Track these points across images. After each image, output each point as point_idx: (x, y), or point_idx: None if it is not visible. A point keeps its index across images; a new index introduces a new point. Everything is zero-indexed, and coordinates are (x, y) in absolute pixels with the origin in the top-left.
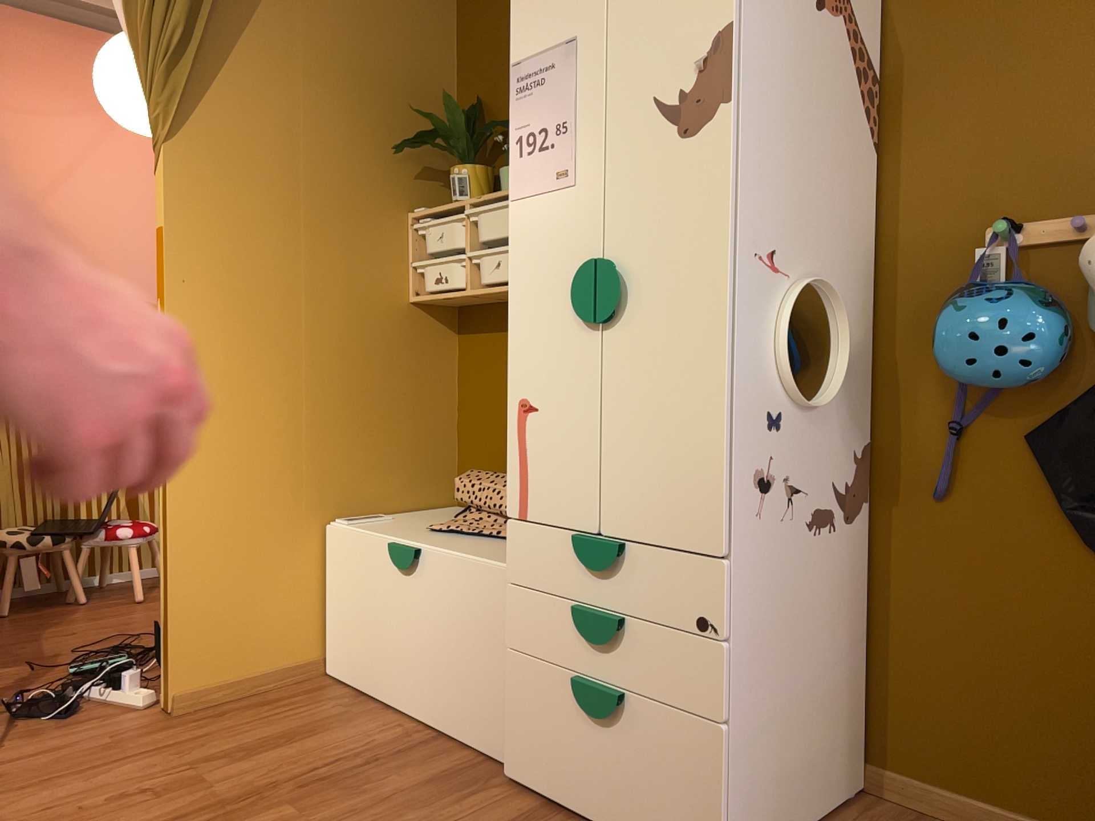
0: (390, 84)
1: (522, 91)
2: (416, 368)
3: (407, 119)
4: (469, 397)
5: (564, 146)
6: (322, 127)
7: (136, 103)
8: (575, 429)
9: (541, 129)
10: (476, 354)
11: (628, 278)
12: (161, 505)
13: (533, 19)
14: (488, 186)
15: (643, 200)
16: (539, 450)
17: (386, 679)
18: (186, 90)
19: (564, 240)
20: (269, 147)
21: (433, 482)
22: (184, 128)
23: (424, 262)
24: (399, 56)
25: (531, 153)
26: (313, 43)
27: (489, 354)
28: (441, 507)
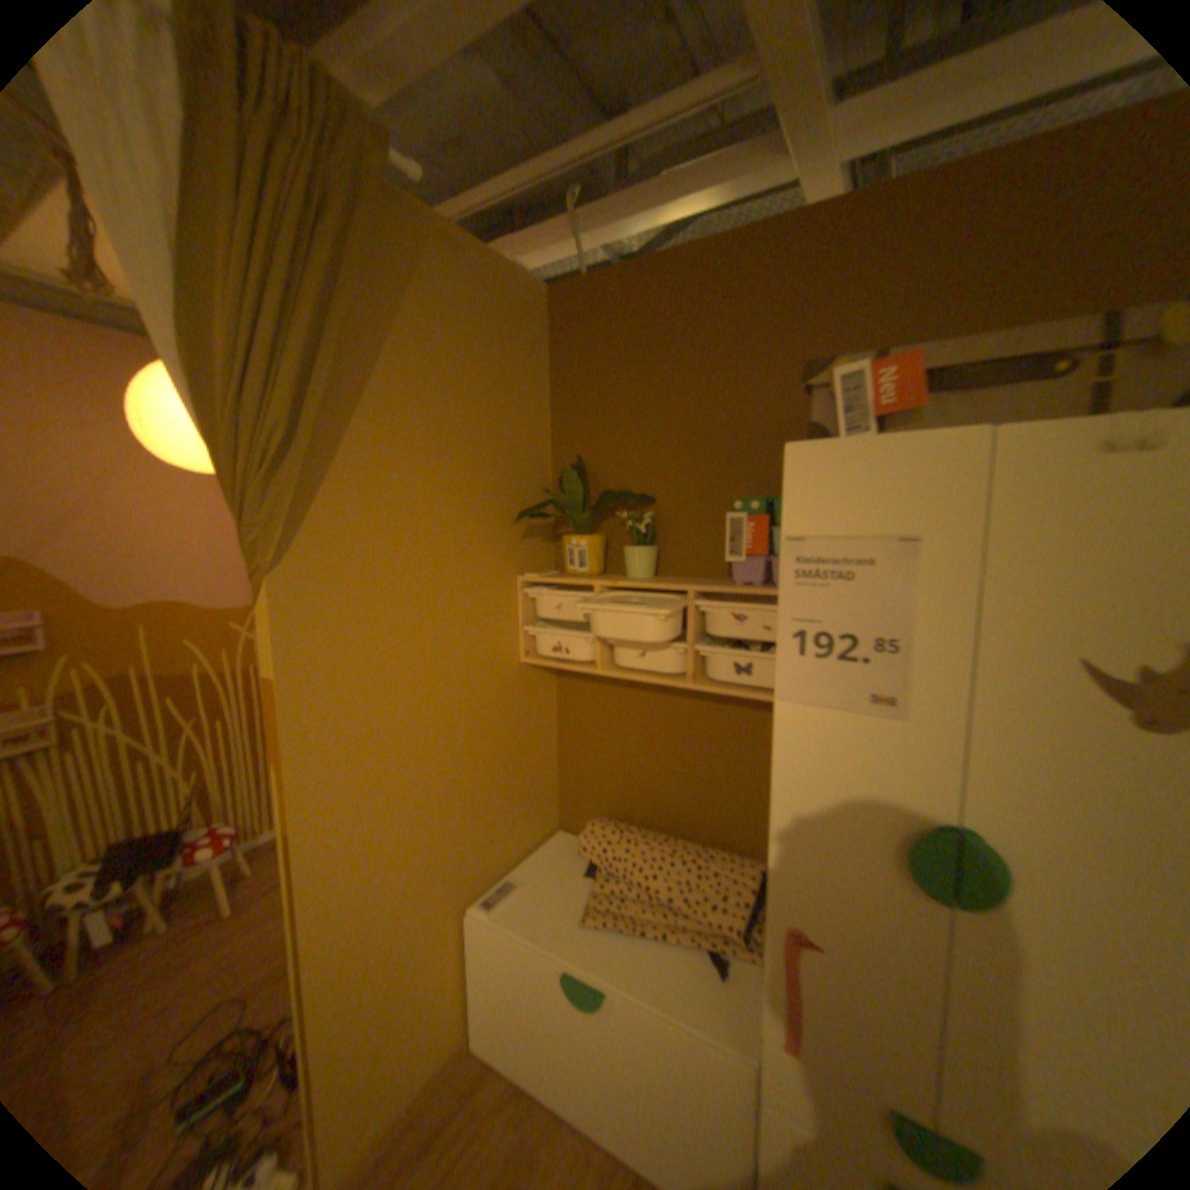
0: (497, 446)
1: (804, 574)
2: (527, 722)
3: (513, 479)
4: (573, 736)
5: (887, 666)
6: (440, 507)
7: (183, 446)
8: (893, 999)
9: (842, 633)
10: (579, 699)
11: (1014, 872)
12: (295, 994)
13: (828, 487)
14: (602, 554)
15: (1047, 782)
16: (824, 994)
17: (558, 1090)
18: (291, 504)
19: (880, 779)
20: (388, 545)
21: (542, 817)
22: (289, 548)
23: (540, 630)
24: (504, 415)
25: (821, 656)
26: (426, 413)
27: (596, 702)
28: (548, 835)
